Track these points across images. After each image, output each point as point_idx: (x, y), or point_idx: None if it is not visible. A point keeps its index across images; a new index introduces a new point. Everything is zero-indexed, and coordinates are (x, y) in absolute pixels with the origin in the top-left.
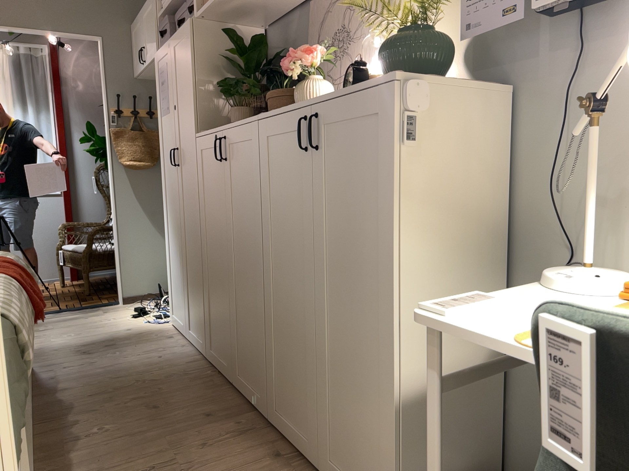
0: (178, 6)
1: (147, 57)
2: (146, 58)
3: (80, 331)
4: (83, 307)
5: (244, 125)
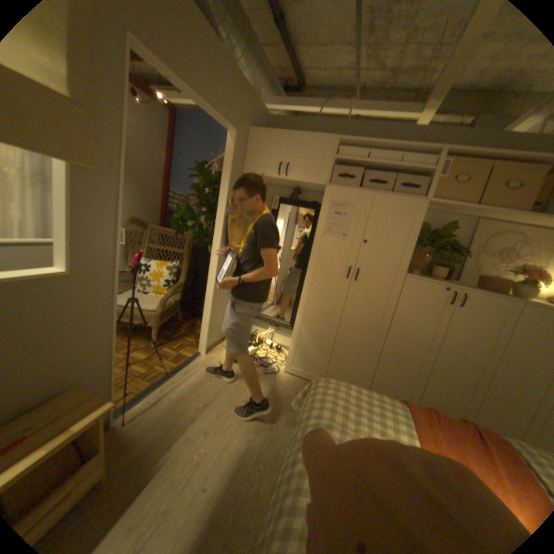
0: (365, 162)
1: (297, 175)
2: (294, 175)
3: (240, 398)
4: (182, 366)
5: (504, 299)
